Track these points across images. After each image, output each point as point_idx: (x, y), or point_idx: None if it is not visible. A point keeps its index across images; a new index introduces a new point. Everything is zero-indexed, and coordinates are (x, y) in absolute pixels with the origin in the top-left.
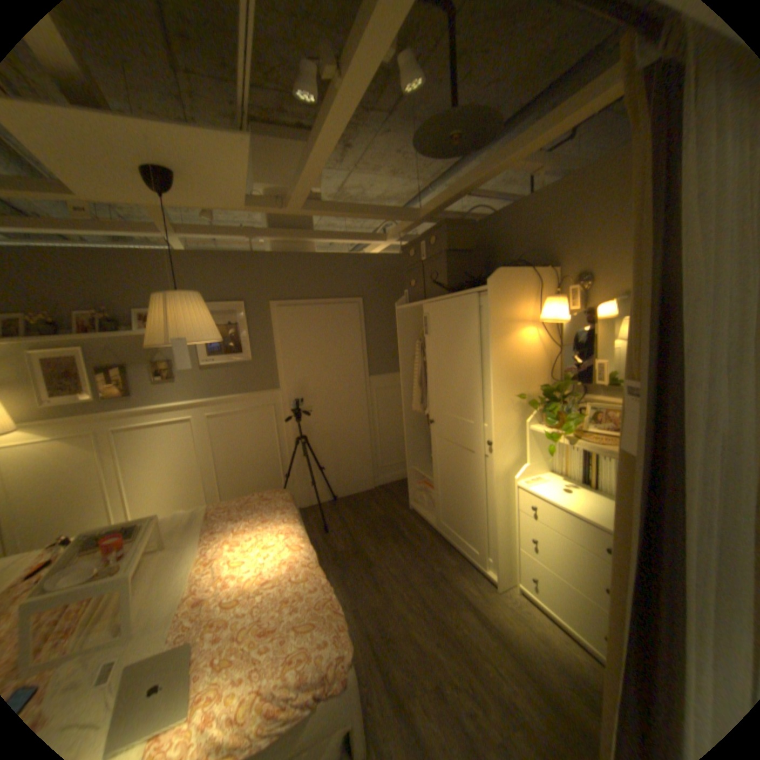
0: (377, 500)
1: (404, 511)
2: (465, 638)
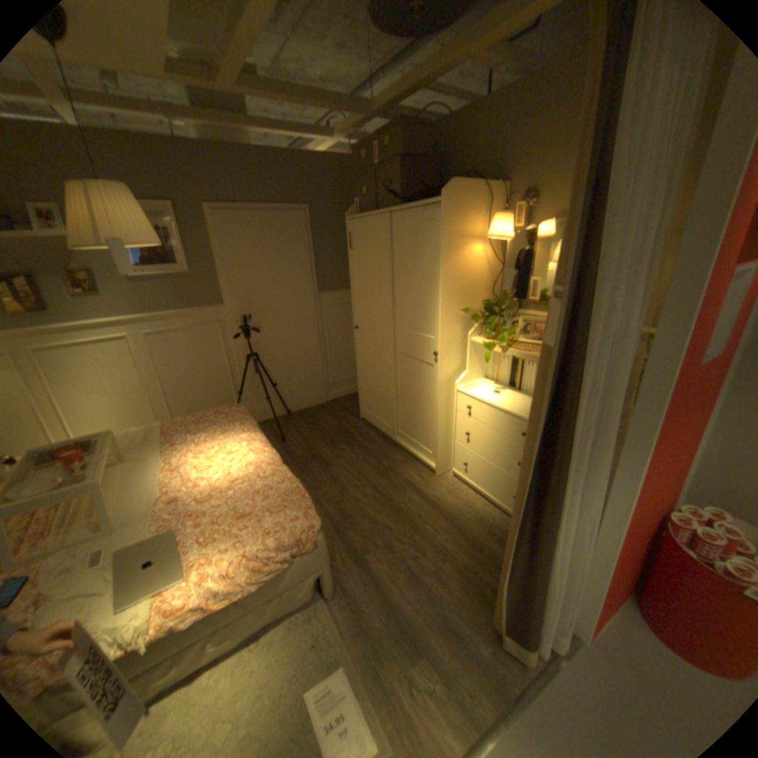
0: (330, 412)
1: (355, 420)
2: (409, 509)
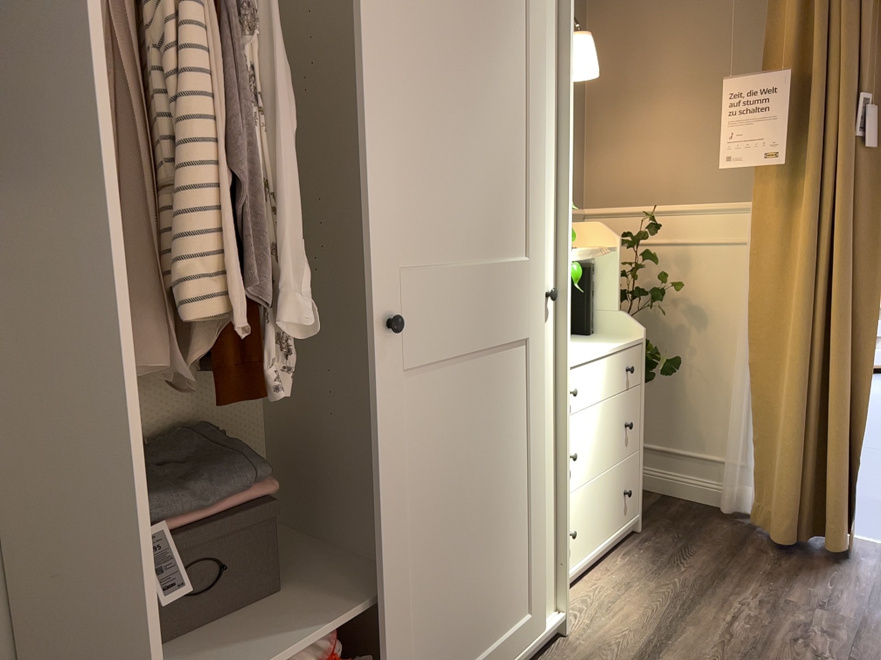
0: None
1: None
2: None
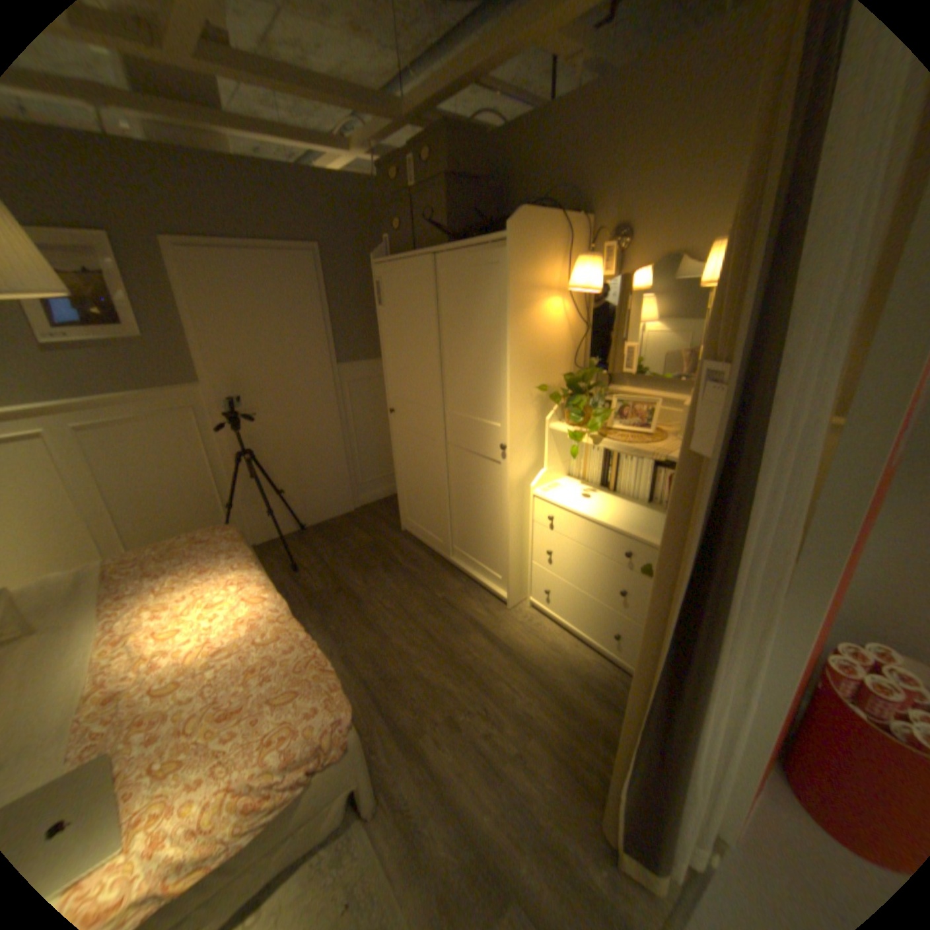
0: (360, 523)
1: (395, 533)
2: (475, 661)
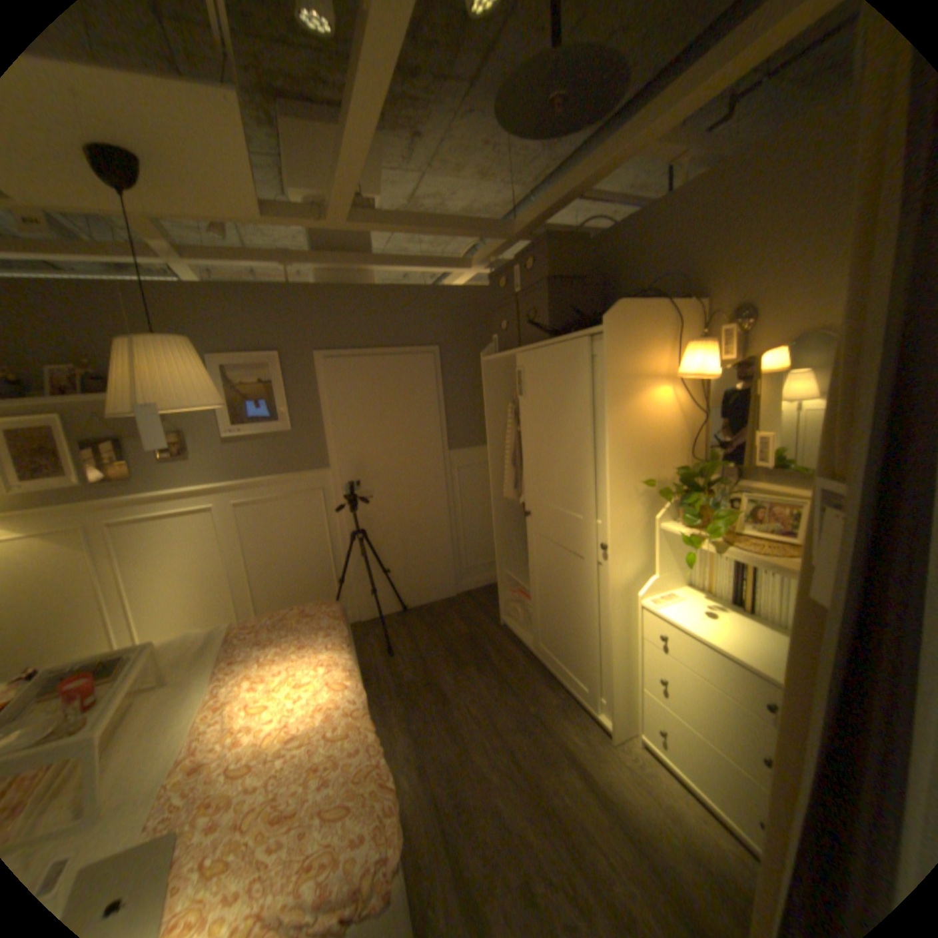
0: (460, 611)
1: (493, 626)
2: (567, 810)
